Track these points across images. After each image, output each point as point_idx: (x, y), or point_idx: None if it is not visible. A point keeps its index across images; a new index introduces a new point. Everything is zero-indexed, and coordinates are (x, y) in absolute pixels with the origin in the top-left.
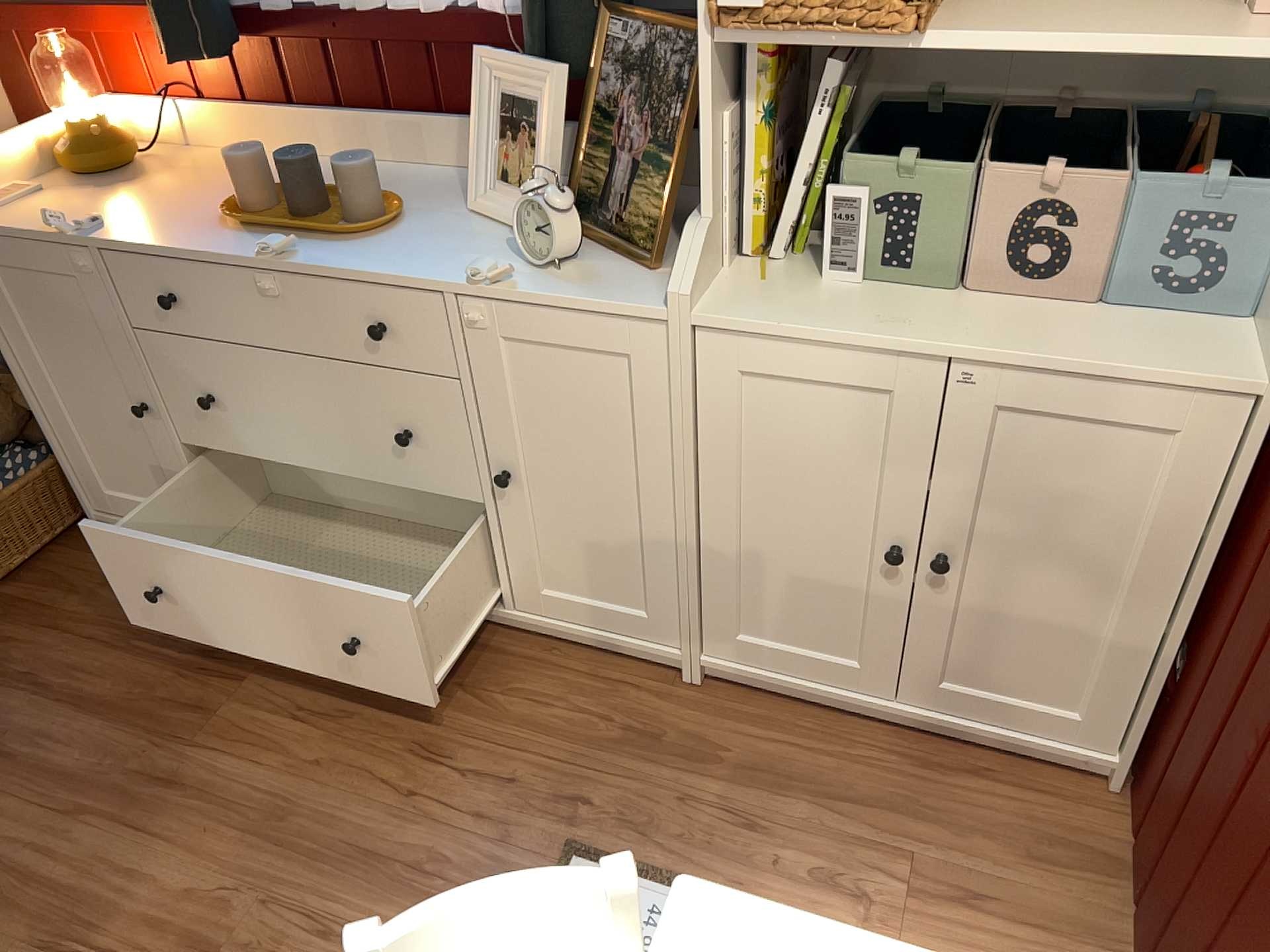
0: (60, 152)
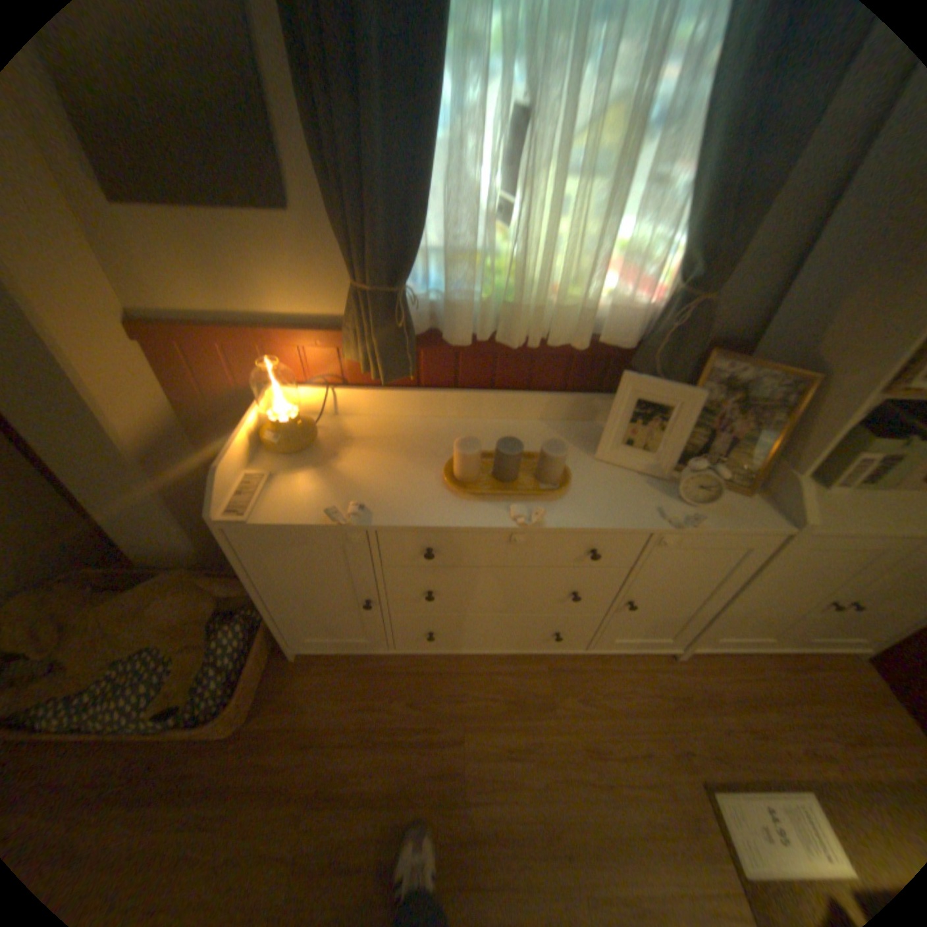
0: (271, 442)
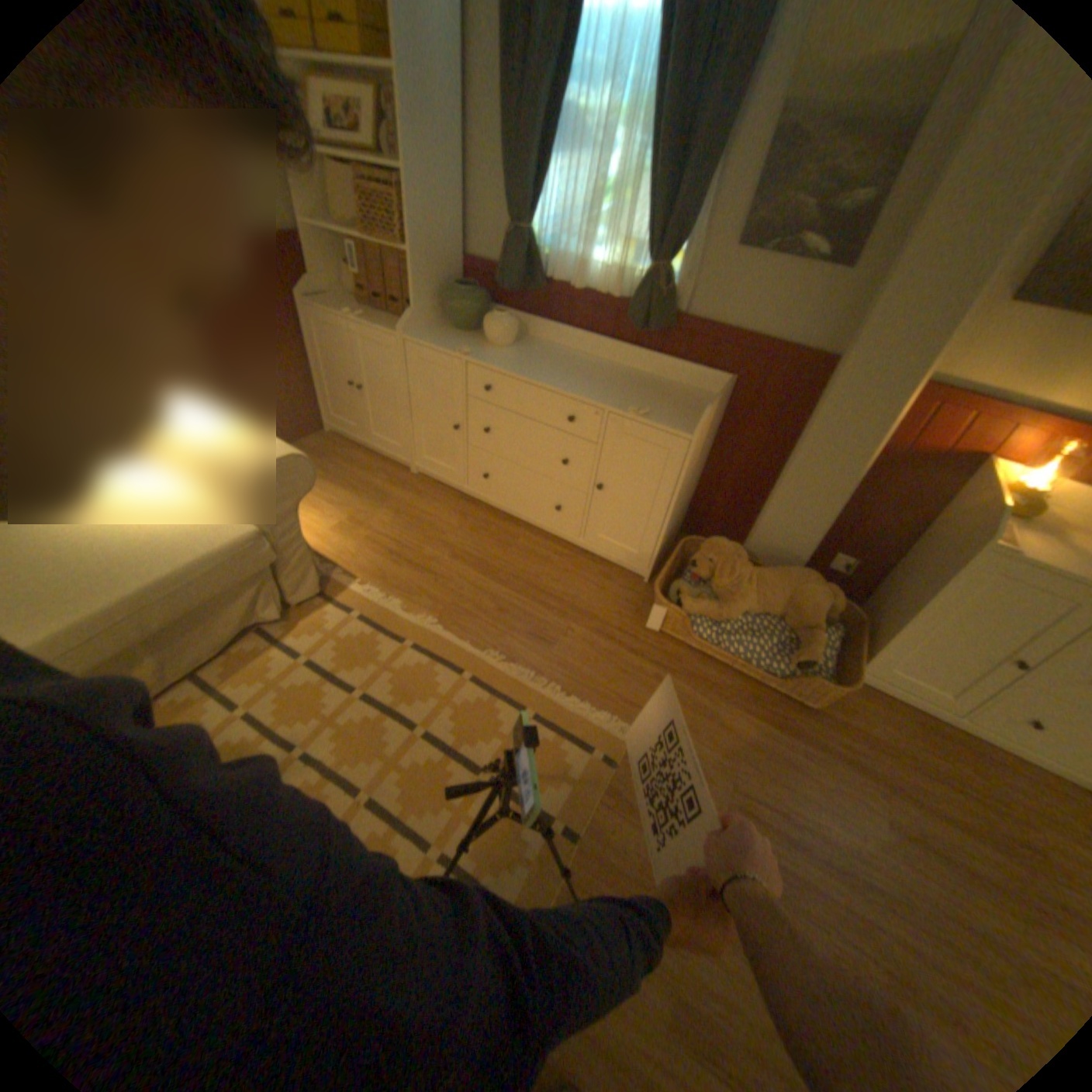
0: (1014, 503)
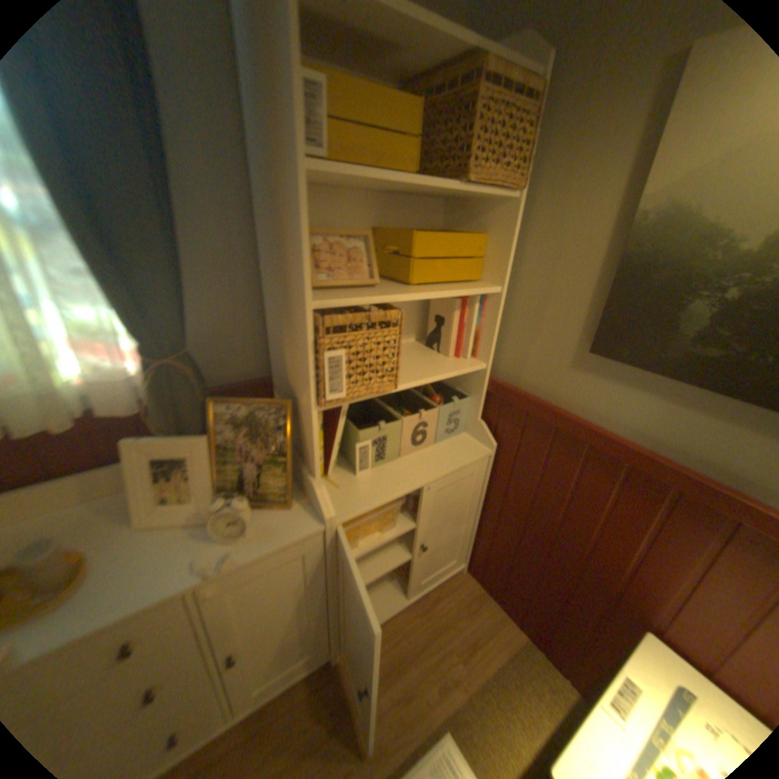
0: None
